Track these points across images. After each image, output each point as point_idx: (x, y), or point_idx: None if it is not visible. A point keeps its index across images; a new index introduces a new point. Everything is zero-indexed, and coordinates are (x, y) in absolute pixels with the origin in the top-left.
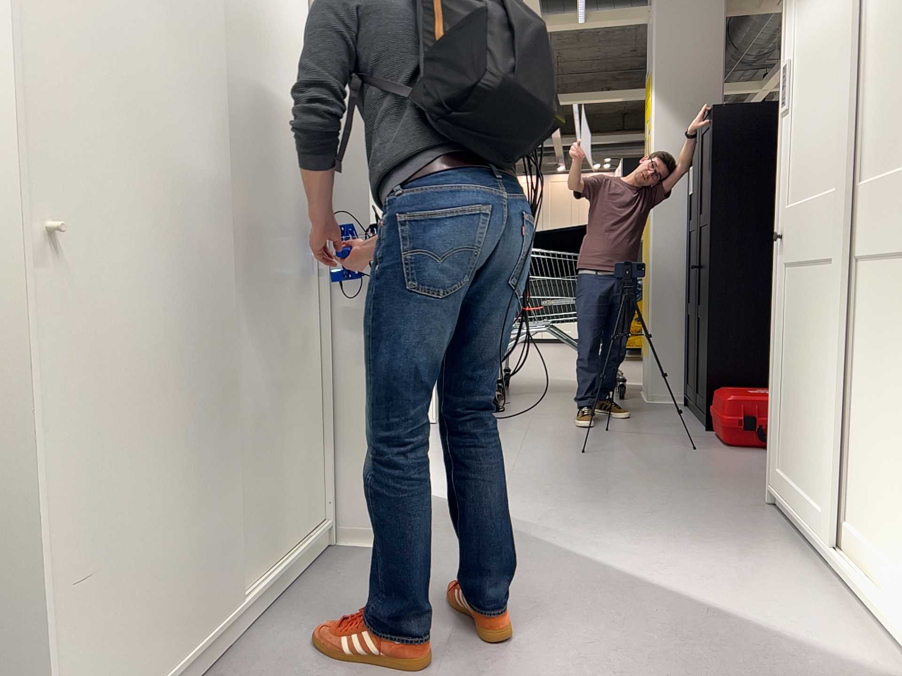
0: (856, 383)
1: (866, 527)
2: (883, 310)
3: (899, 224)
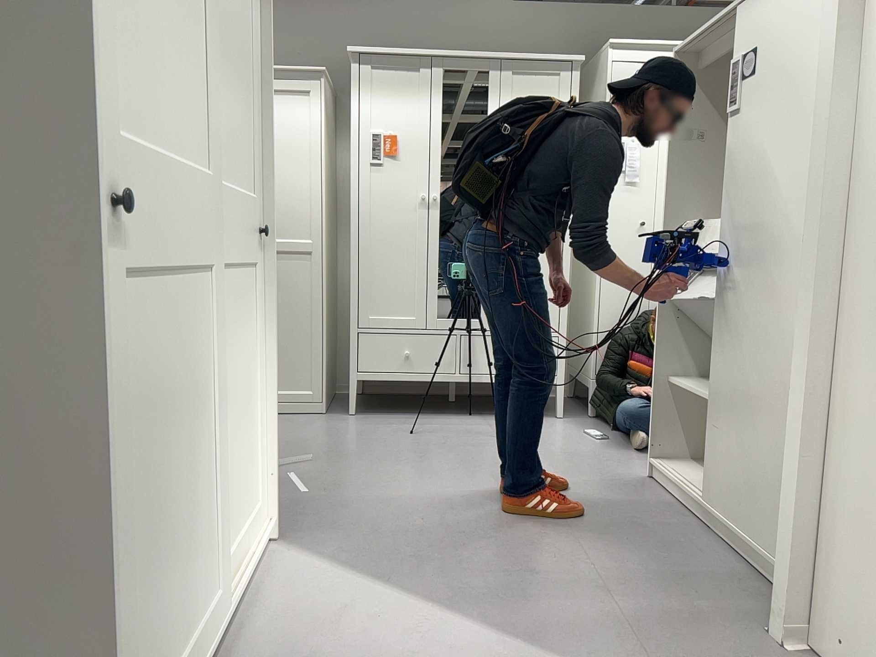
0: (216, 411)
1: (232, 533)
2: (231, 320)
3: (239, 242)
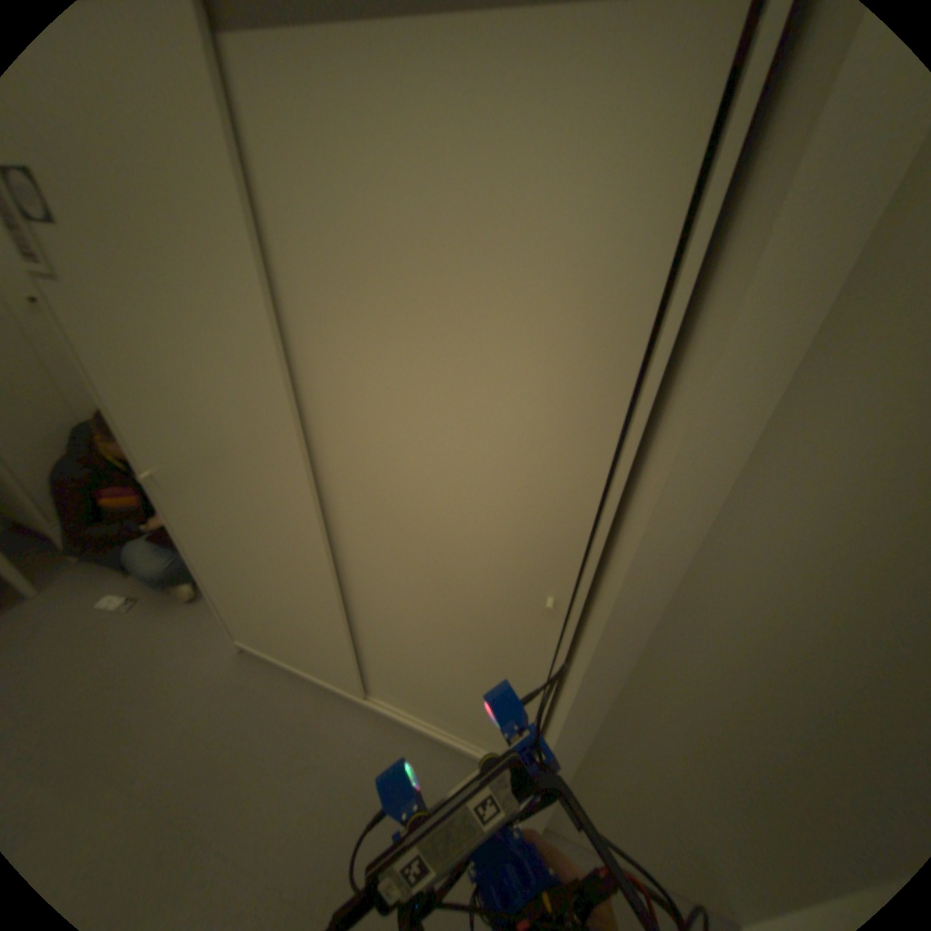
0: None
1: None
2: None
3: None
